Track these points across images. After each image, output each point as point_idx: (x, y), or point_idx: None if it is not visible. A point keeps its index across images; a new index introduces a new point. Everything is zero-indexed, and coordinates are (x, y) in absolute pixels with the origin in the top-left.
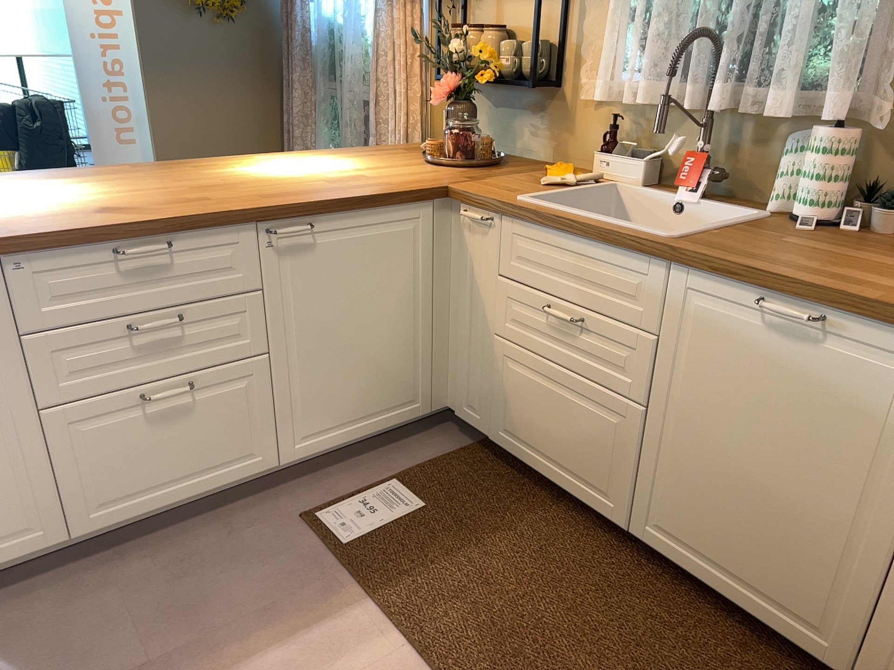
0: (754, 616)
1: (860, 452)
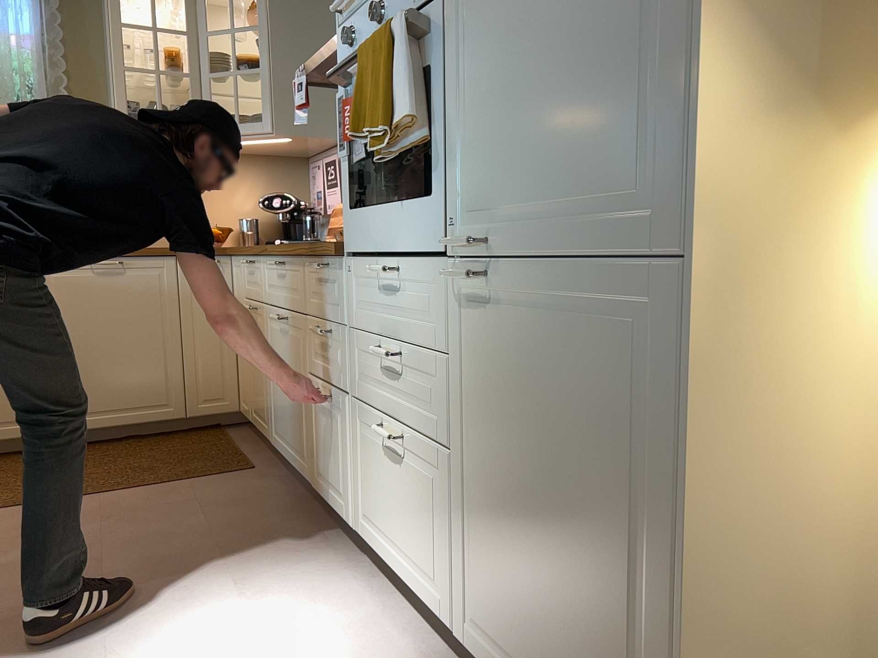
0: (136, 423)
1: (155, 313)
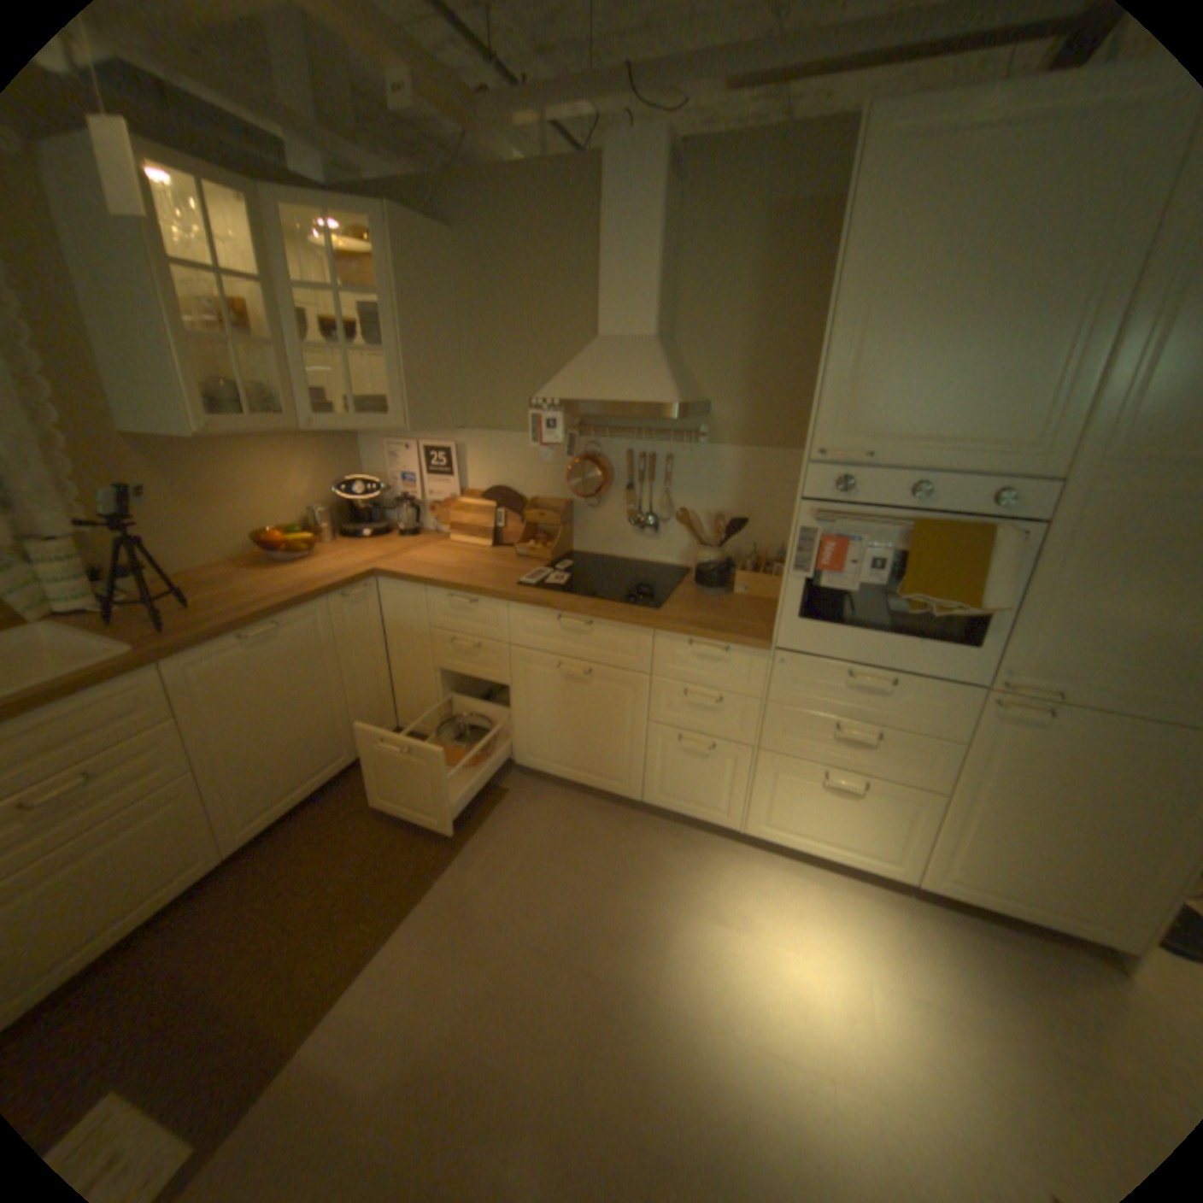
0: (316, 791)
1: (317, 668)
